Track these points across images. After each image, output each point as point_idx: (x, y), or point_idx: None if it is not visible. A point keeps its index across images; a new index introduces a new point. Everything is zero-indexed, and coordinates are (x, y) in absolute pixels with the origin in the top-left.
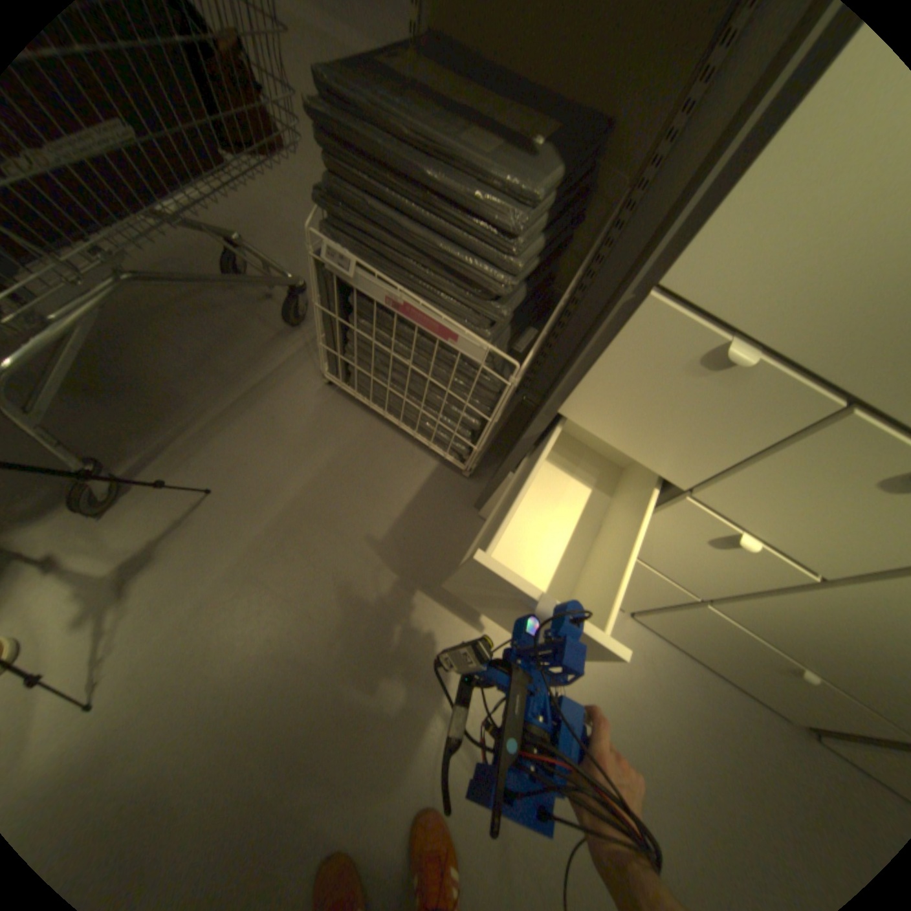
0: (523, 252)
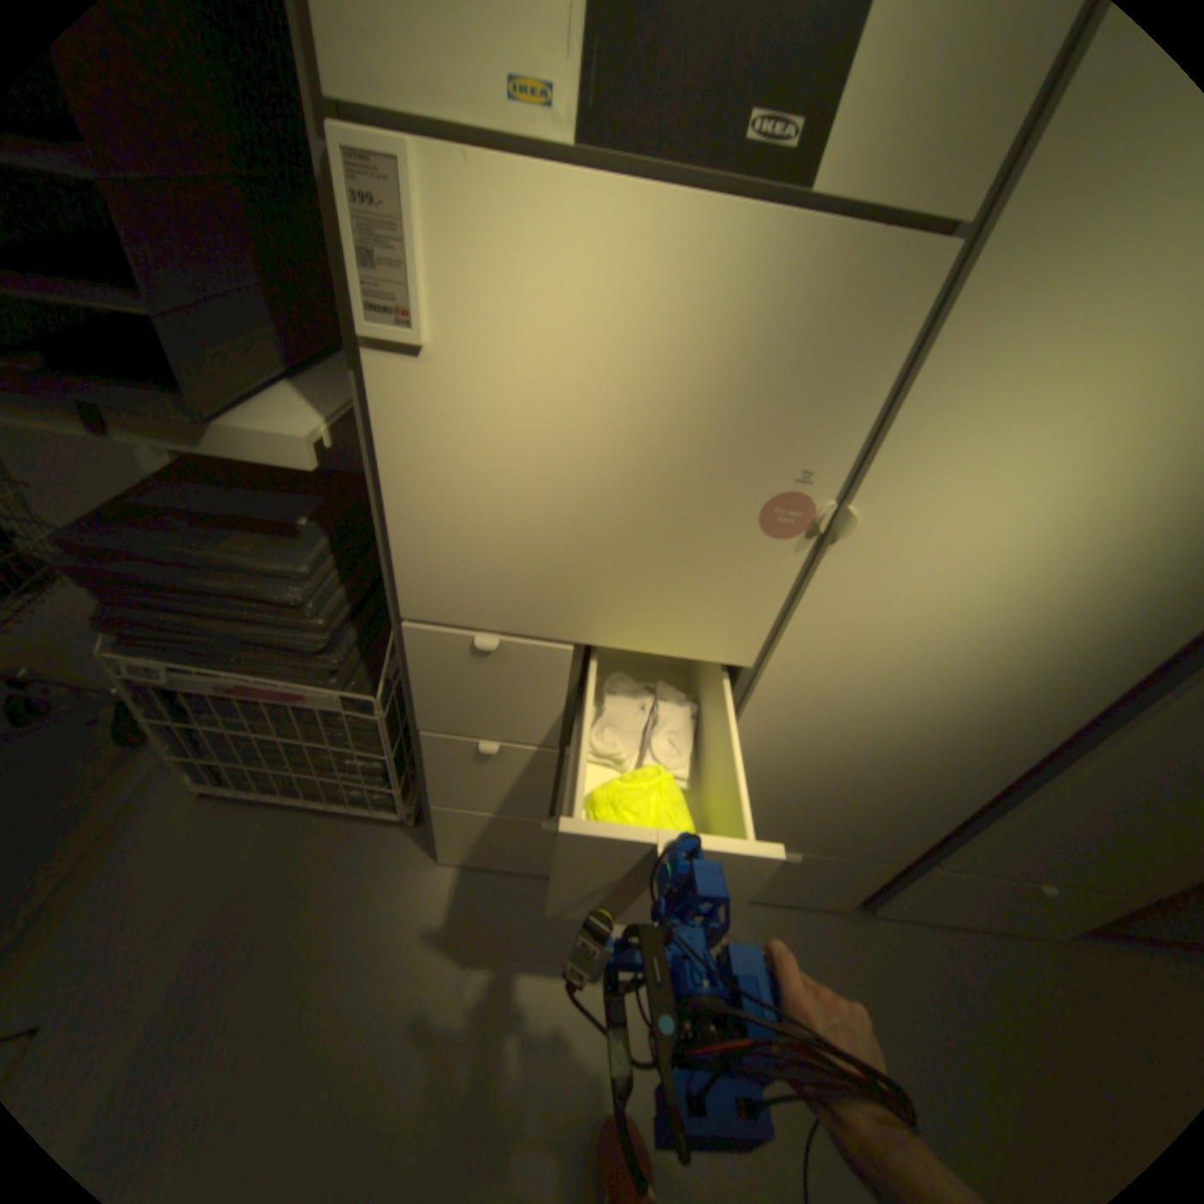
0: (319, 612)
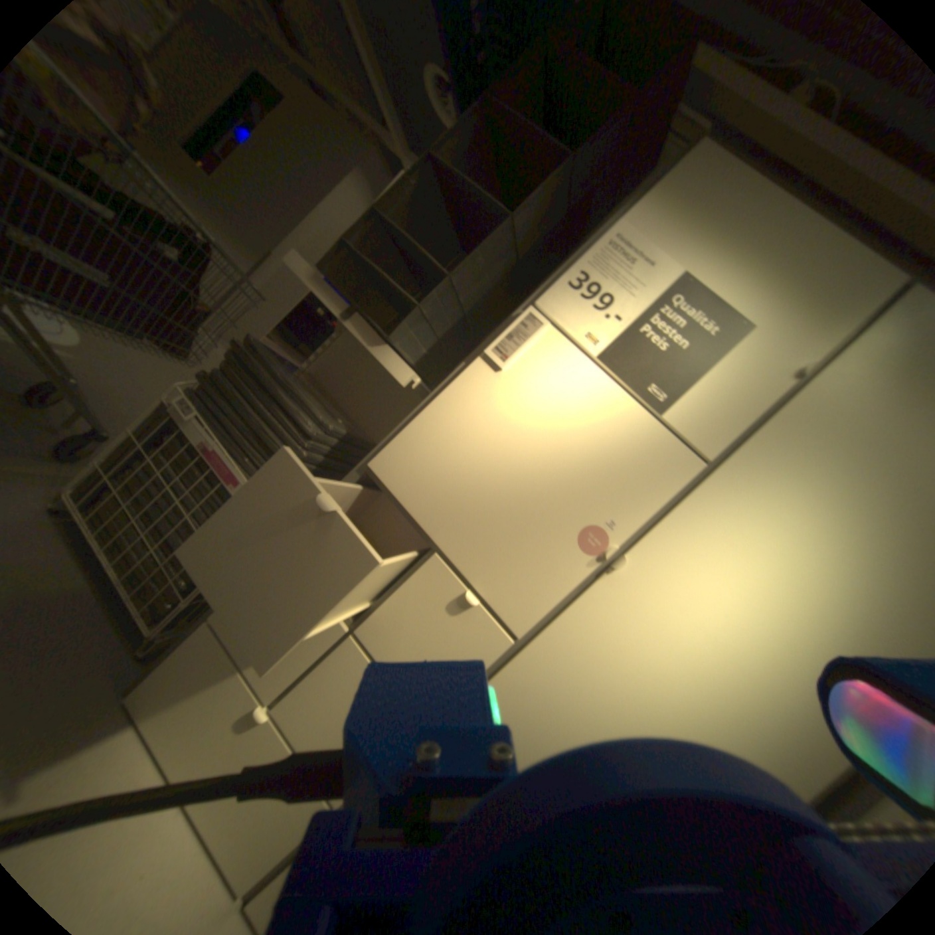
0: (308, 454)
